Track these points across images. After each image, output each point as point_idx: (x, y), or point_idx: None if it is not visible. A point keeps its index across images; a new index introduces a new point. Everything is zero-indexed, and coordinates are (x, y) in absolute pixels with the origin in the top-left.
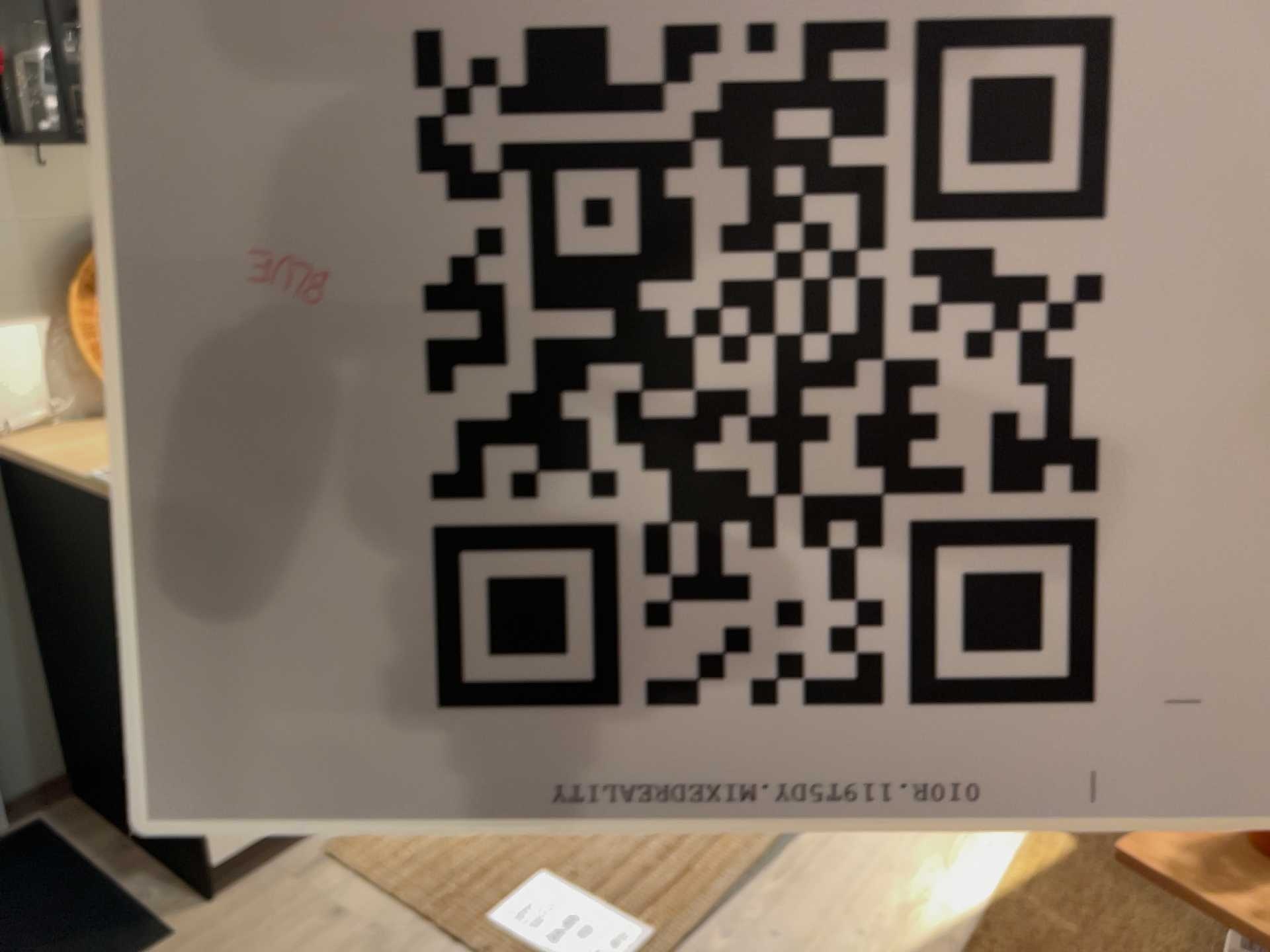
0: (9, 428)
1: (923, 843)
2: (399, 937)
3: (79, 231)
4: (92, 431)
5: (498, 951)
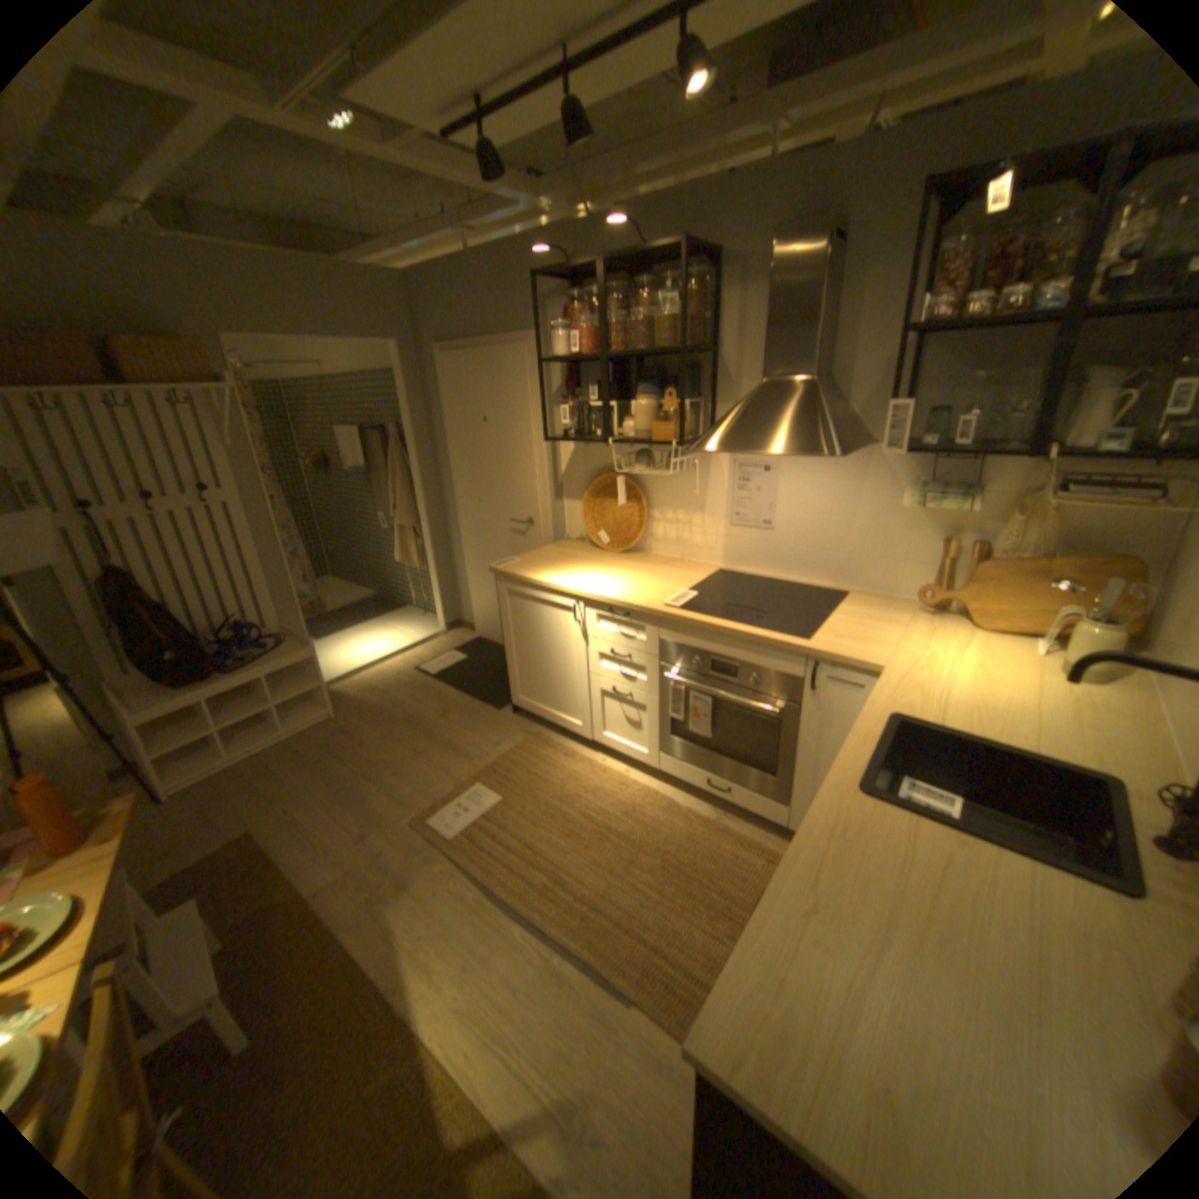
0: (570, 538)
1: (485, 1000)
2: (481, 762)
3: (600, 472)
4: (575, 548)
5: (460, 789)
